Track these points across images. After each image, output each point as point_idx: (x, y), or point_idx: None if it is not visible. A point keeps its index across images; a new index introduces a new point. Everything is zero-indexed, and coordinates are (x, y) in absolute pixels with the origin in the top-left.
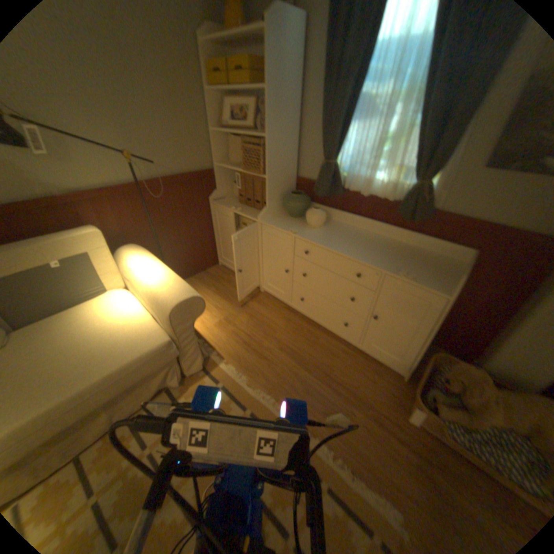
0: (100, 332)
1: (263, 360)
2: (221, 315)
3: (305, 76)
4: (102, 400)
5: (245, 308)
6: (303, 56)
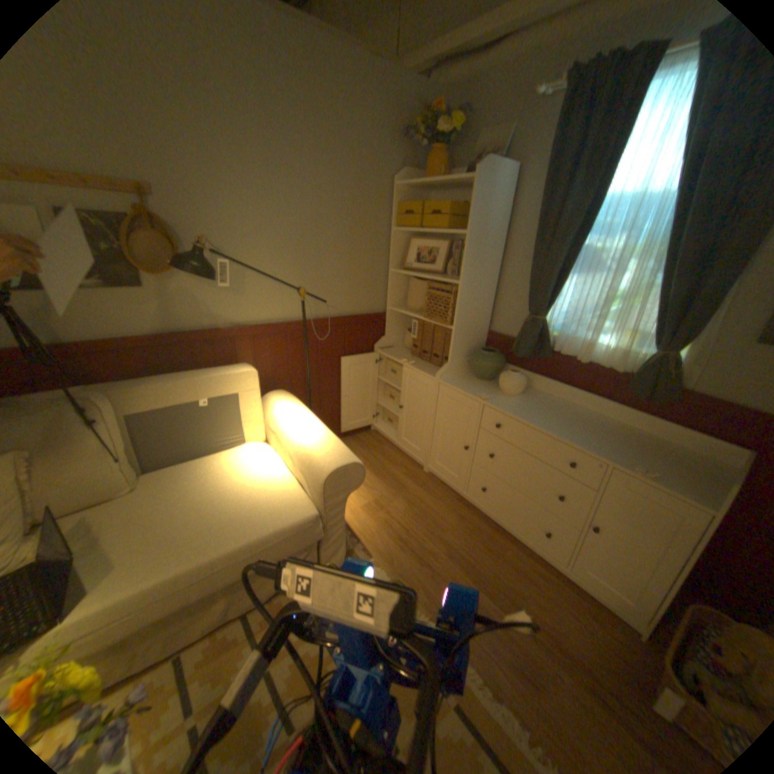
0: (238, 489)
1: (425, 567)
2: (370, 494)
3: (511, 223)
4: (231, 577)
5: (402, 490)
6: (511, 203)
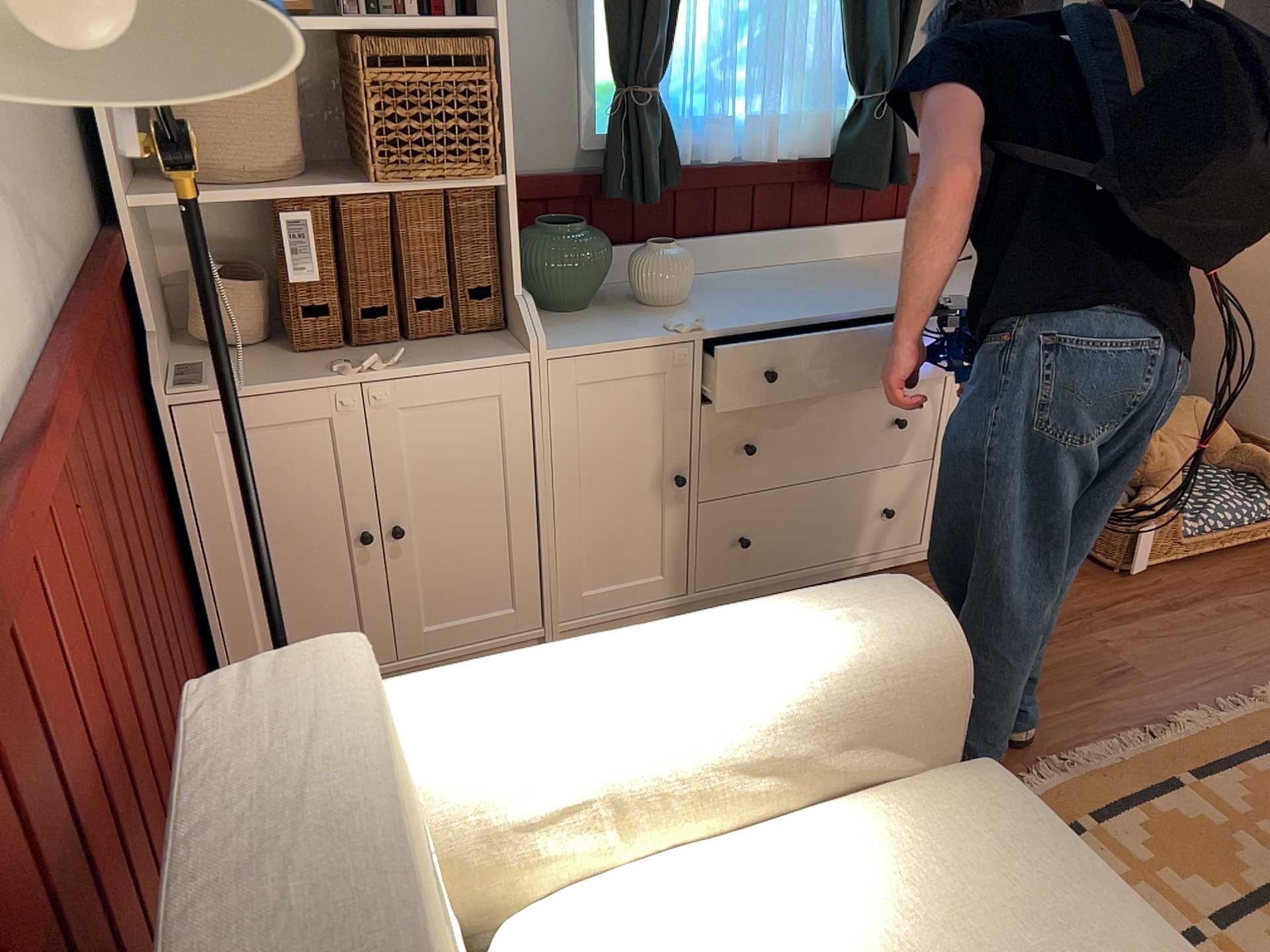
0: None
1: None
2: None
3: None
4: None
5: None
6: None
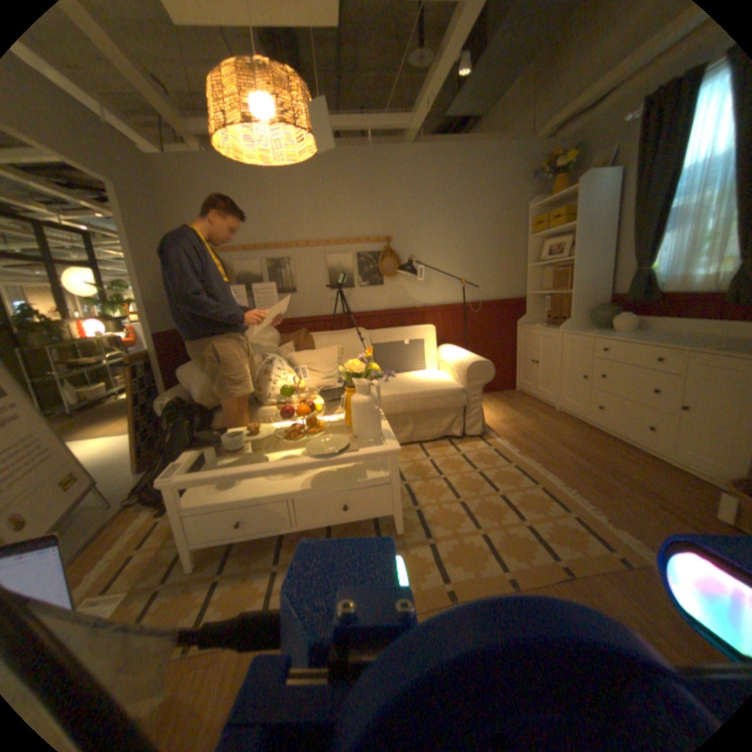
0: (420, 379)
1: (539, 446)
2: (506, 416)
3: (622, 208)
4: (415, 406)
5: (533, 417)
6: (618, 194)
